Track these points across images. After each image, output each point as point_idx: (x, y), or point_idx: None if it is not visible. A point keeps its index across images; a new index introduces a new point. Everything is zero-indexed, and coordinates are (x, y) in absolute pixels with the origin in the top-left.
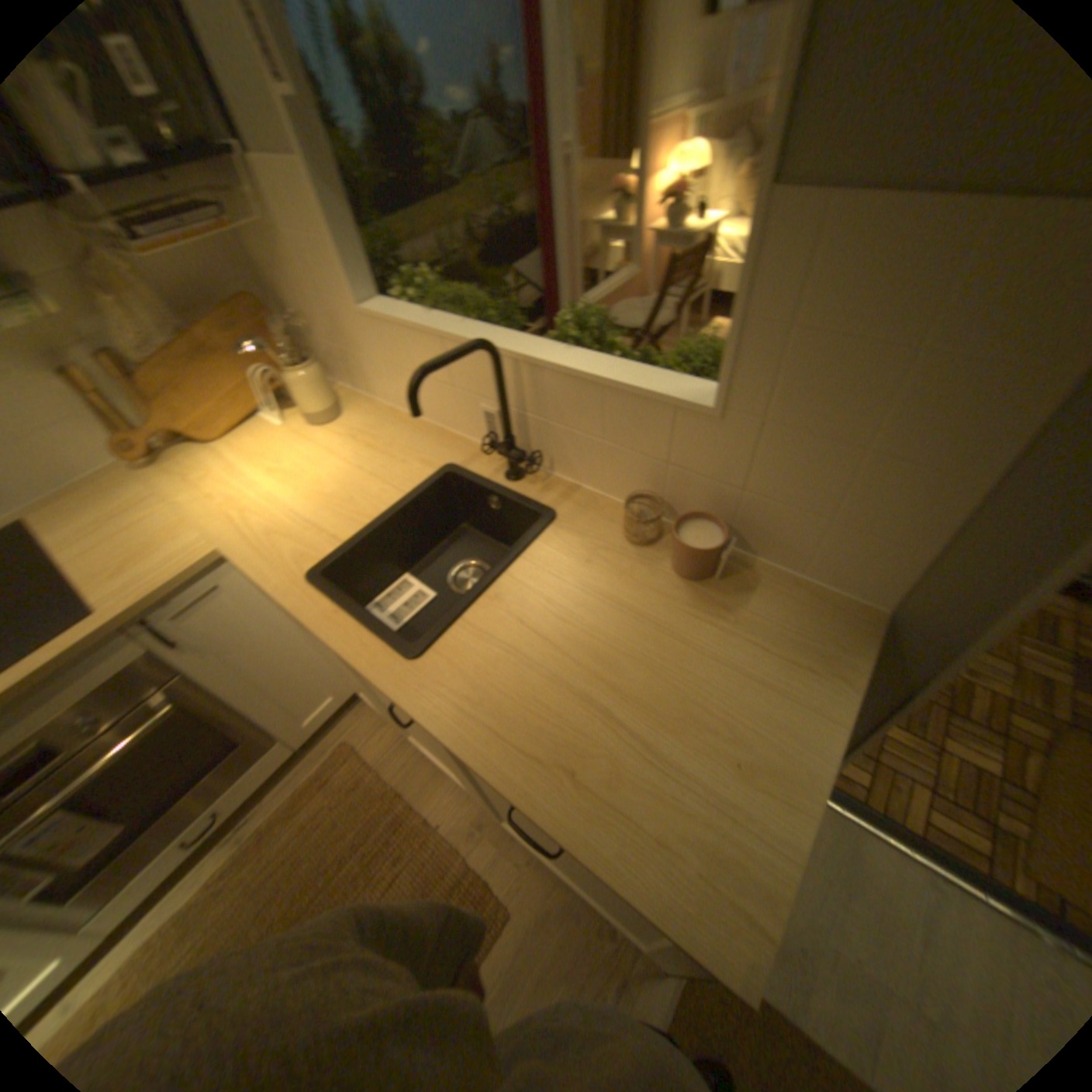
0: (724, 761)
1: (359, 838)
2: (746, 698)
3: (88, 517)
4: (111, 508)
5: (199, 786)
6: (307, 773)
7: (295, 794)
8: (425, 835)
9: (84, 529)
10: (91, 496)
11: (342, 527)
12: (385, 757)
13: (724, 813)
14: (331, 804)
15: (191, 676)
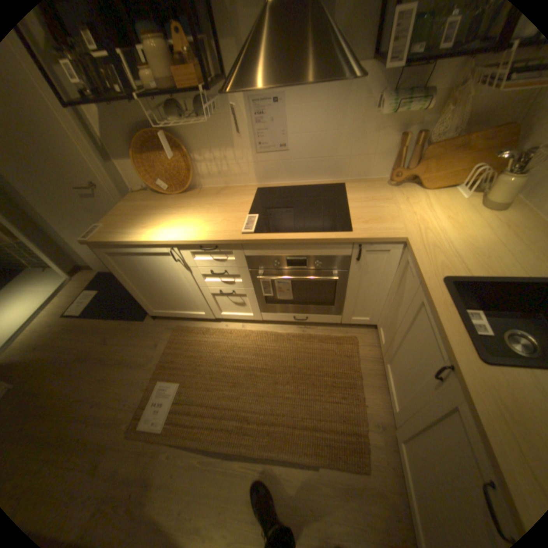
0: None
1: (339, 375)
2: None
3: (367, 195)
4: (377, 196)
5: (315, 306)
6: (338, 334)
7: (330, 336)
8: (362, 404)
9: (364, 199)
10: (372, 188)
11: (478, 269)
12: (368, 360)
13: None
14: (338, 353)
15: (351, 274)
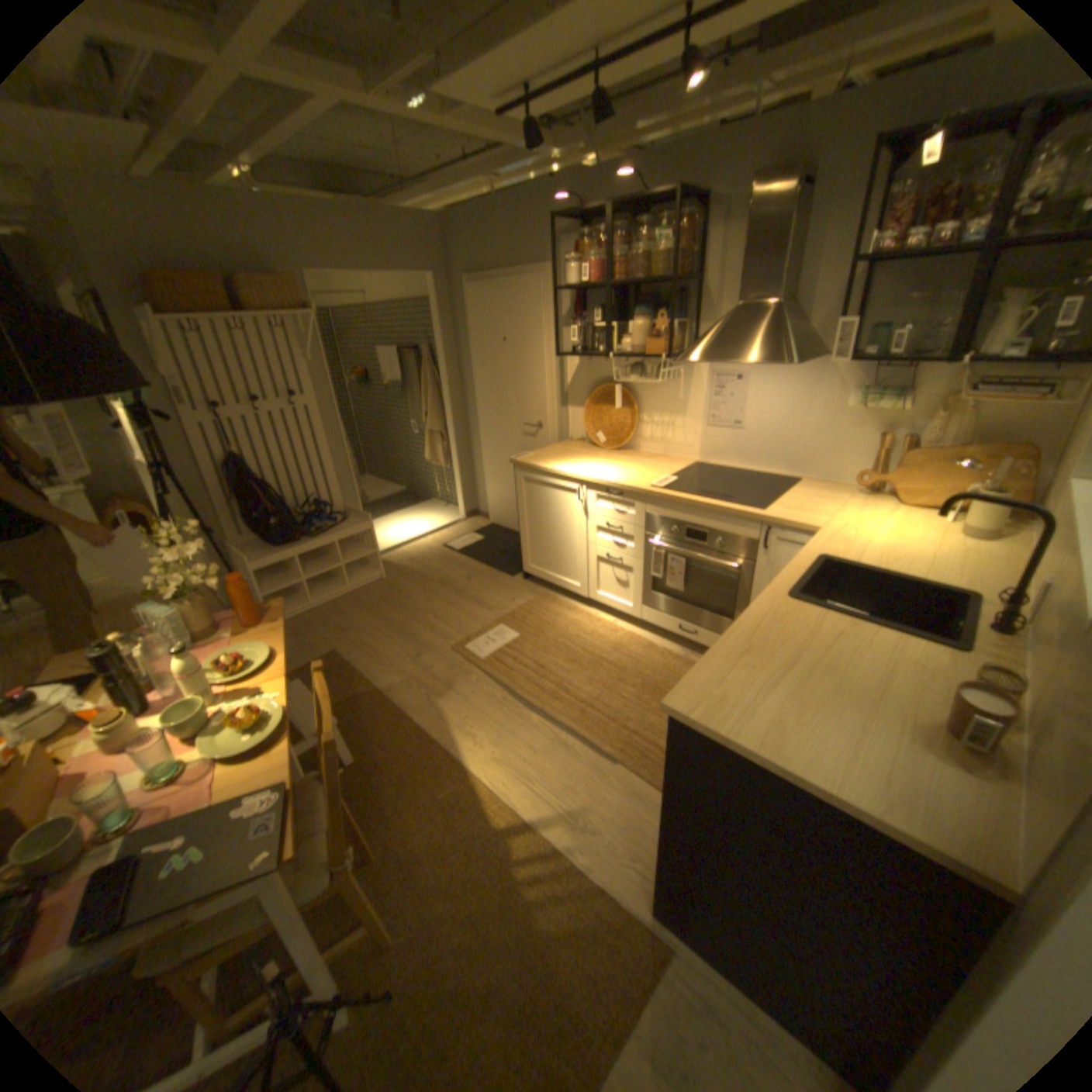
0: (780, 720)
1: None
2: (836, 744)
3: (818, 494)
4: (829, 497)
5: (710, 616)
6: None
7: None
8: None
9: (810, 496)
10: (832, 490)
11: (871, 563)
12: None
13: (746, 713)
14: None
15: (758, 570)
